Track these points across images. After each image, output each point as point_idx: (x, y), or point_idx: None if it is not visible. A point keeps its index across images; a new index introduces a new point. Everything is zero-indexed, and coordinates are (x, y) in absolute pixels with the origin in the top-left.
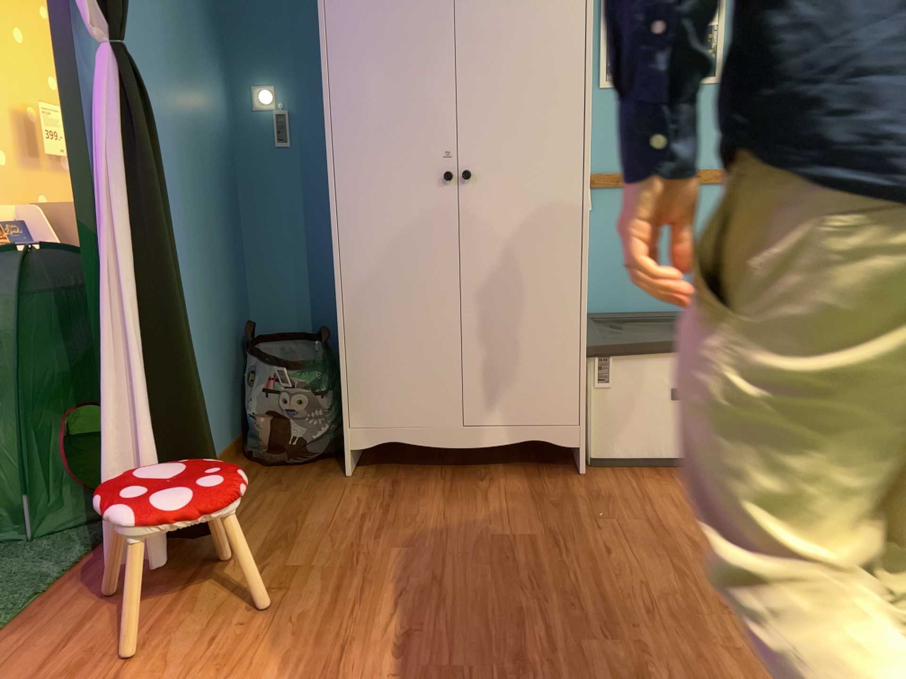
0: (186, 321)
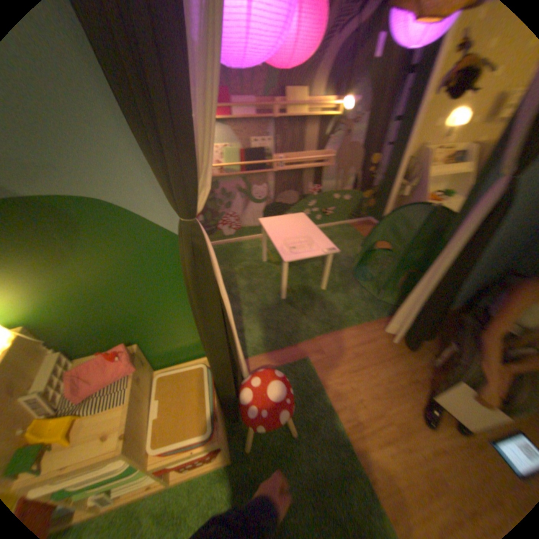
0: (461, 287)
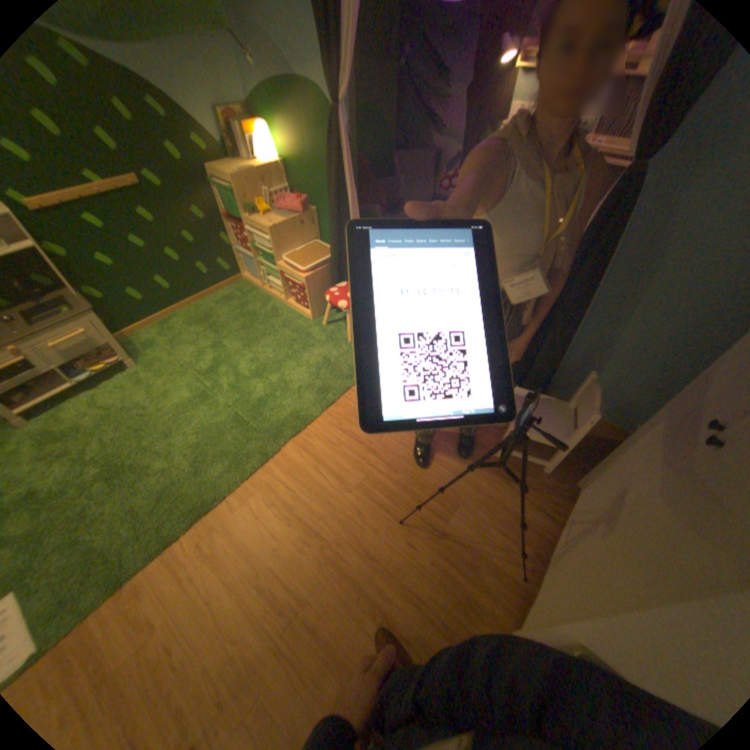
0: (567, 333)
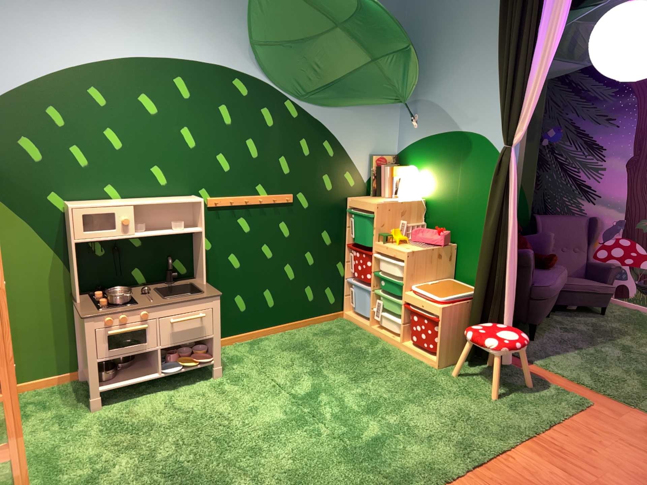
0: None
